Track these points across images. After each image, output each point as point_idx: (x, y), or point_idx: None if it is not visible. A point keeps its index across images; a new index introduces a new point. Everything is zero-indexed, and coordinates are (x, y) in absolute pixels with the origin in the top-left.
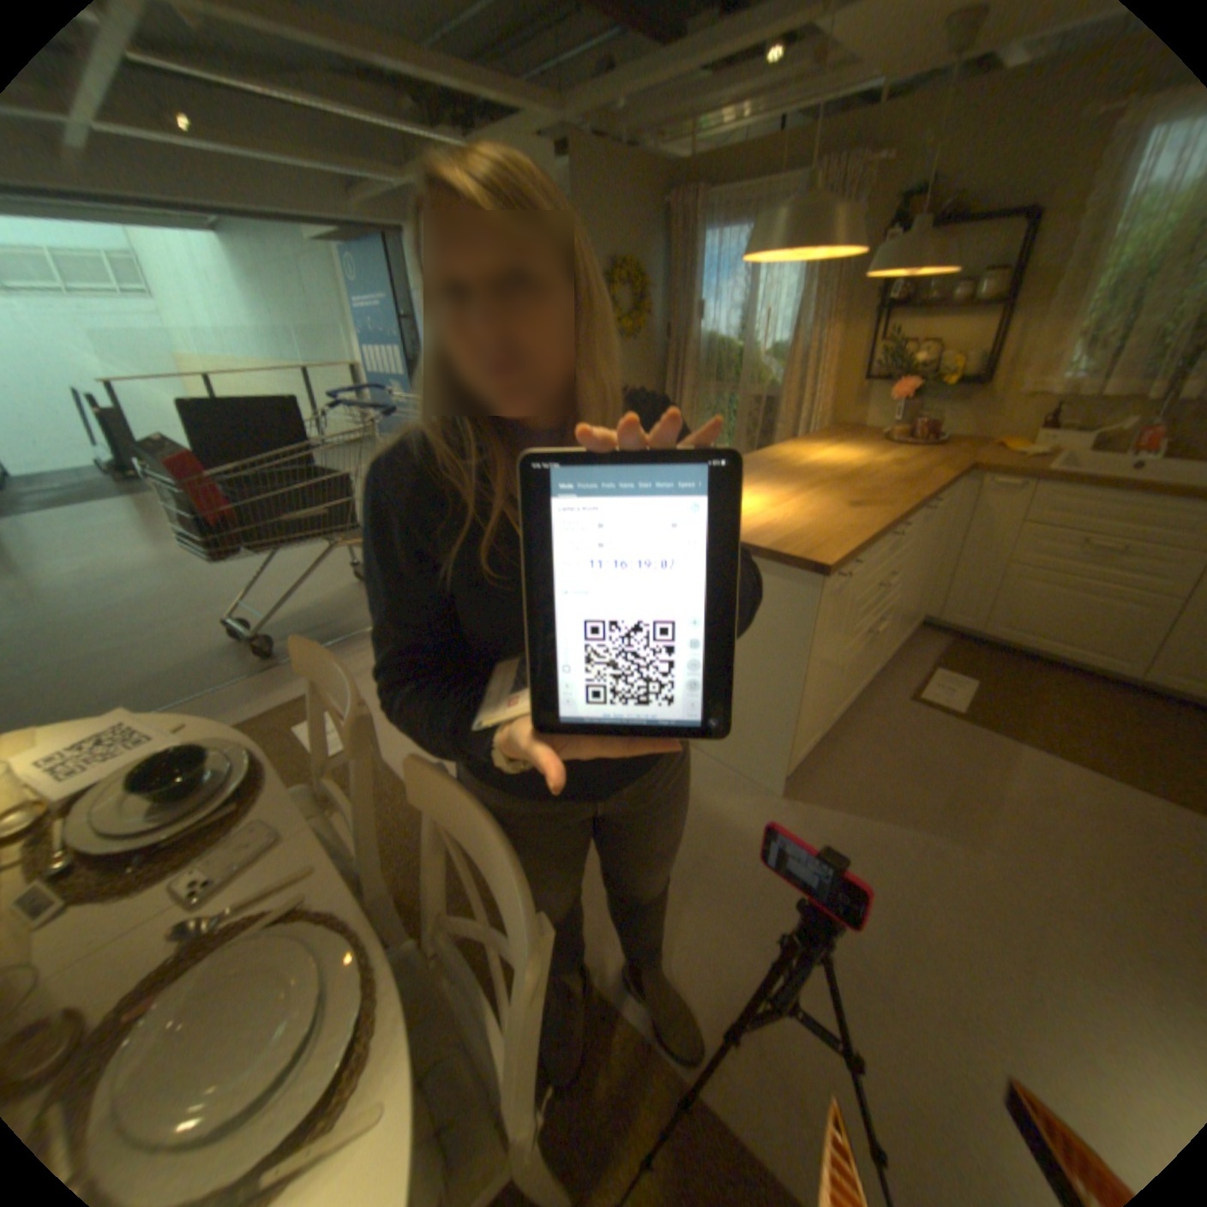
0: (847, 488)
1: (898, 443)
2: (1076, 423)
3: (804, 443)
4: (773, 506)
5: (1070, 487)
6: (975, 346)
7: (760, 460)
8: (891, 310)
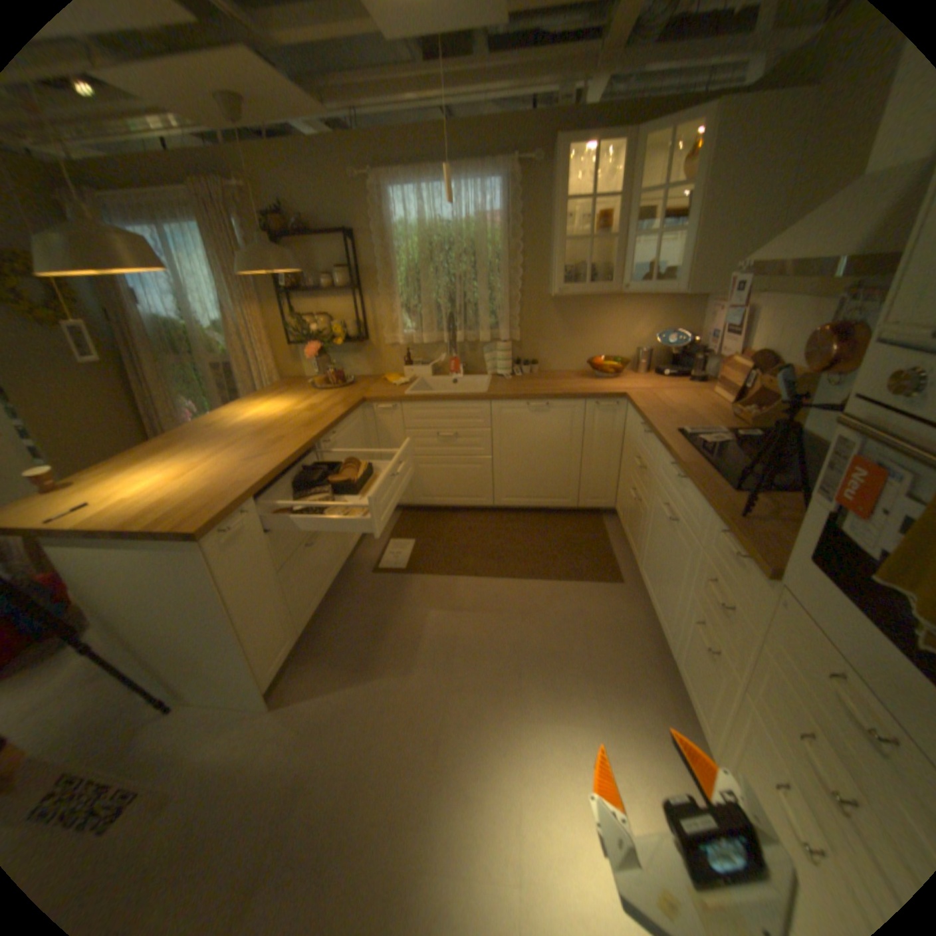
0: (256, 442)
1: (319, 389)
2: (419, 360)
3: (247, 400)
4: (177, 477)
5: (417, 404)
6: (350, 316)
7: (196, 426)
8: (288, 293)
